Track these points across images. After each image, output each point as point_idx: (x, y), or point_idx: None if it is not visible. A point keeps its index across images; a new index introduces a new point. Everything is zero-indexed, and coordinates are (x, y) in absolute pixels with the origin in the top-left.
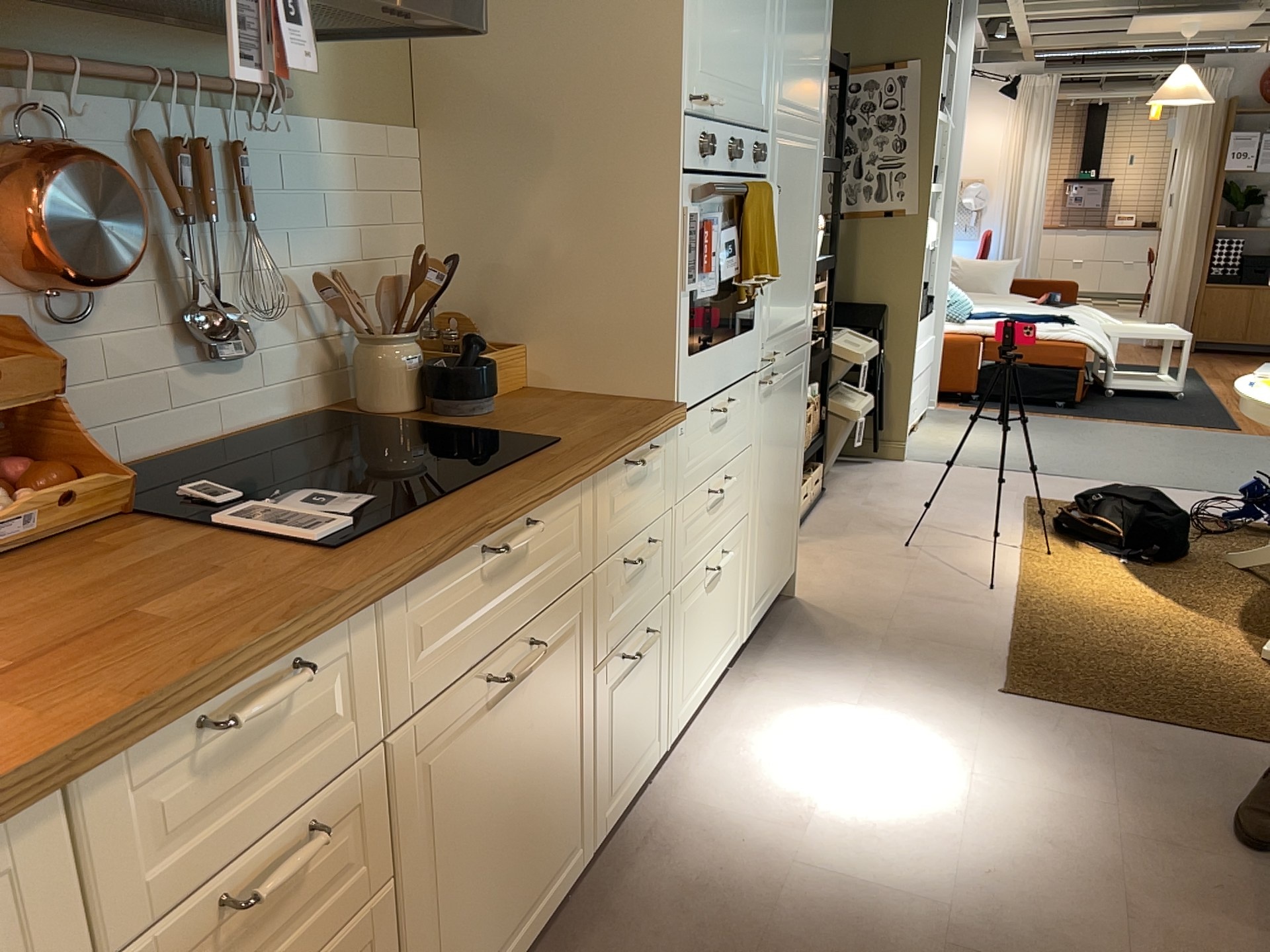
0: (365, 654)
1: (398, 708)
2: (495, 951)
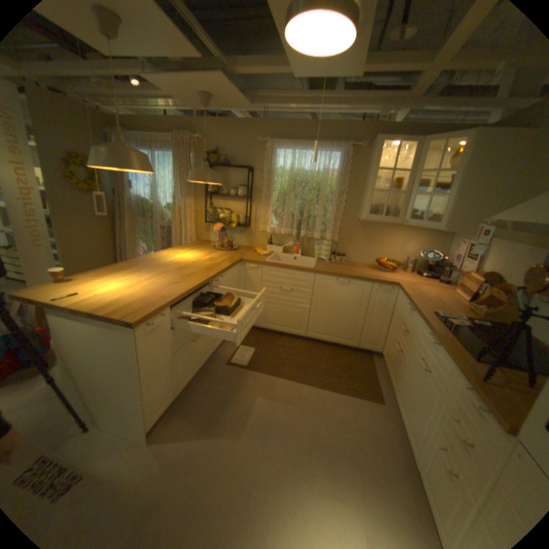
0: (419, 322)
1: (417, 337)
2: (406, 414)
